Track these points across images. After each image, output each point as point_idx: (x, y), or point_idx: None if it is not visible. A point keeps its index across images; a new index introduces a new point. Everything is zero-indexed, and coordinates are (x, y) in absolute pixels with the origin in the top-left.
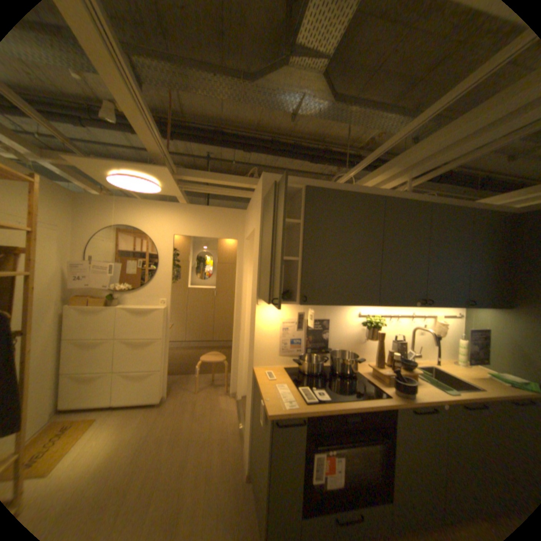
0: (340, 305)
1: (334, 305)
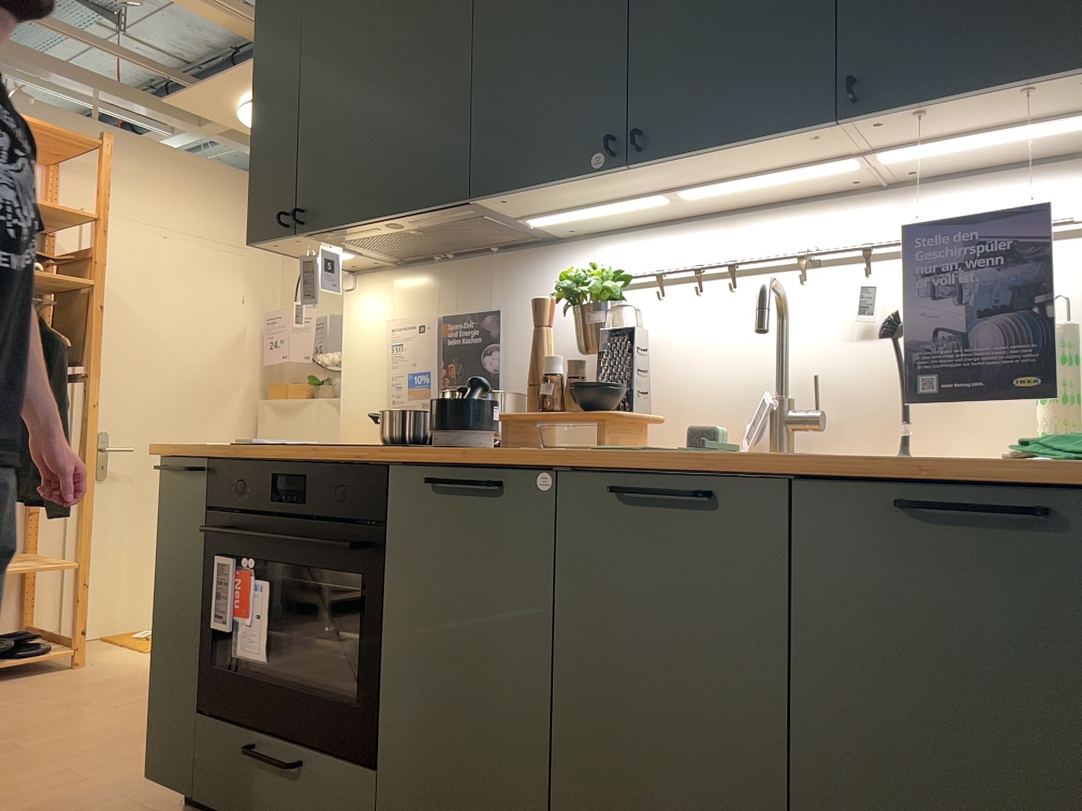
0: (385, 219)
1: (371, 223)
